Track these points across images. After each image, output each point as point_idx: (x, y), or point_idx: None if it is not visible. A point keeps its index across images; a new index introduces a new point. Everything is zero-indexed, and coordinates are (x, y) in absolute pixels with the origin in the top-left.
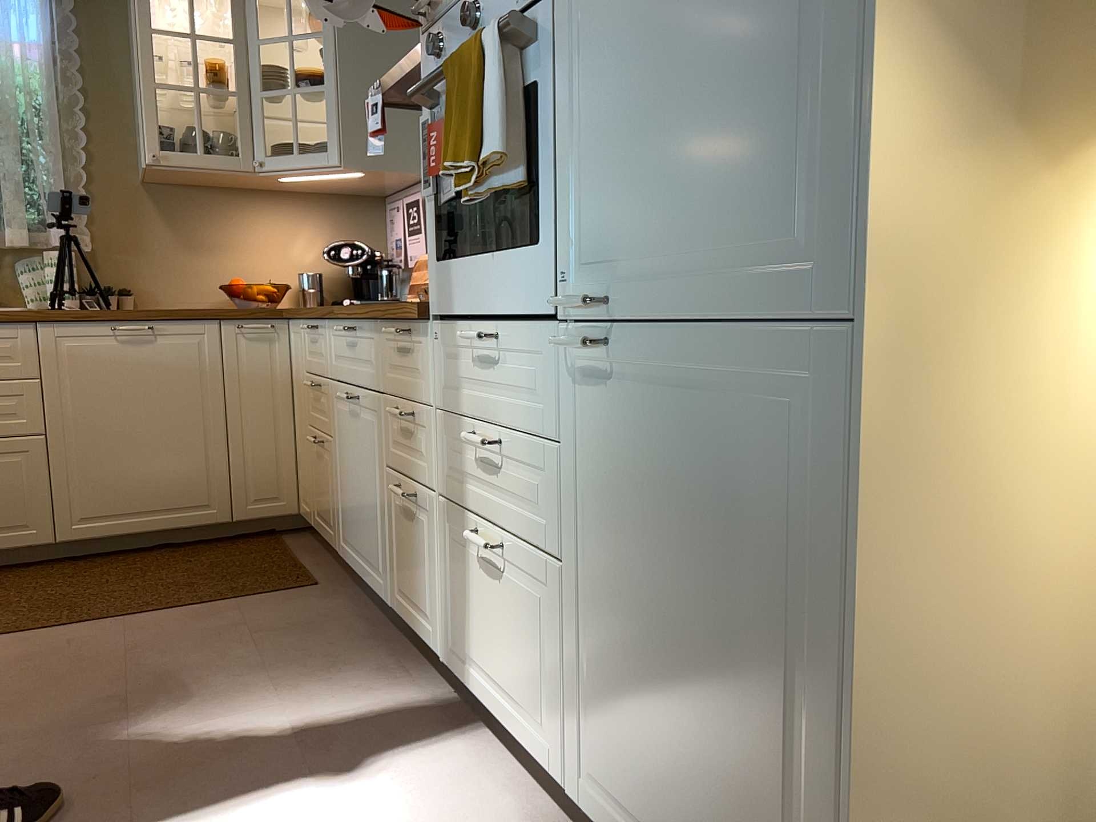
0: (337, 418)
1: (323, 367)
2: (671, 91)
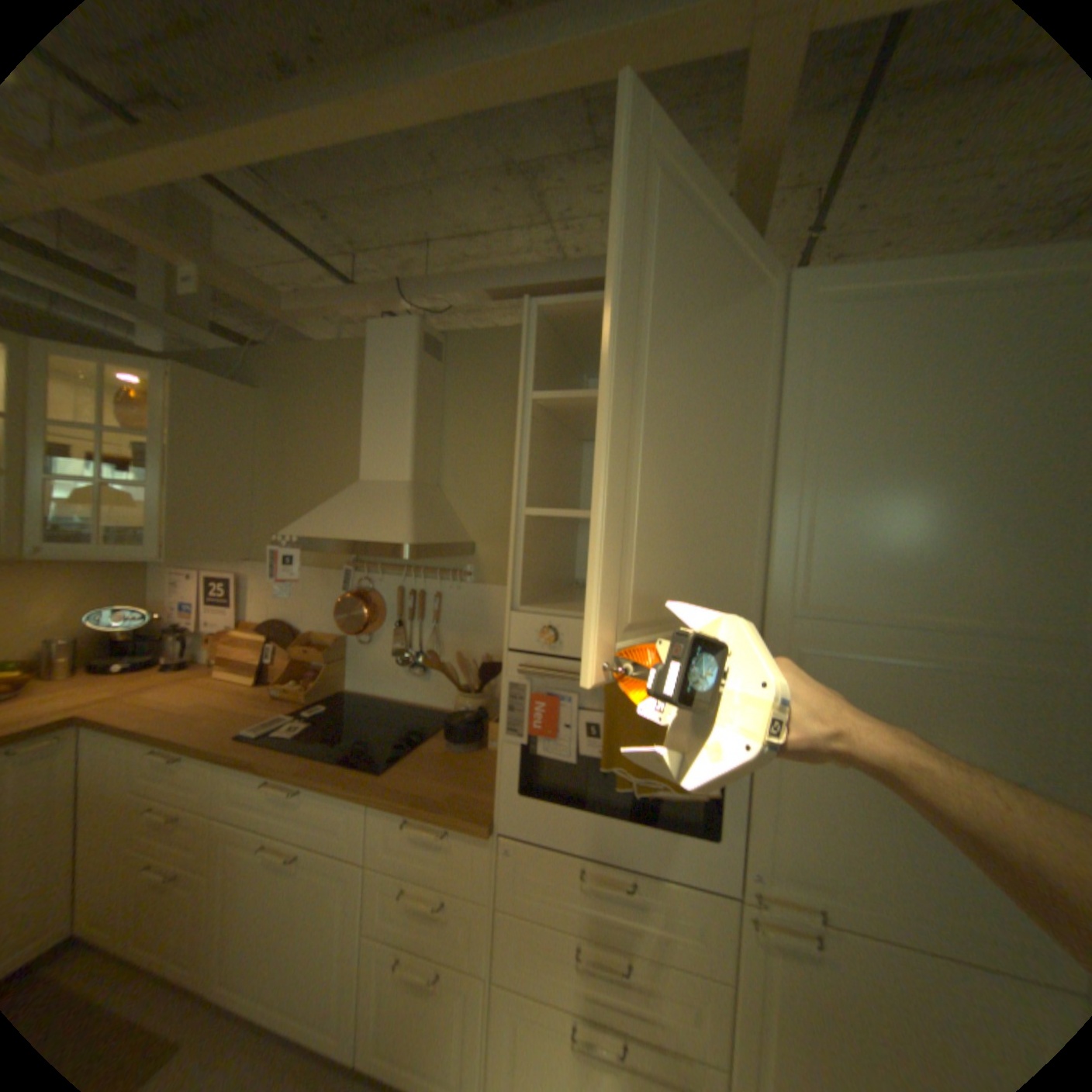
0: (228, 863)
1: (189, 804)
2: (899, 809)
